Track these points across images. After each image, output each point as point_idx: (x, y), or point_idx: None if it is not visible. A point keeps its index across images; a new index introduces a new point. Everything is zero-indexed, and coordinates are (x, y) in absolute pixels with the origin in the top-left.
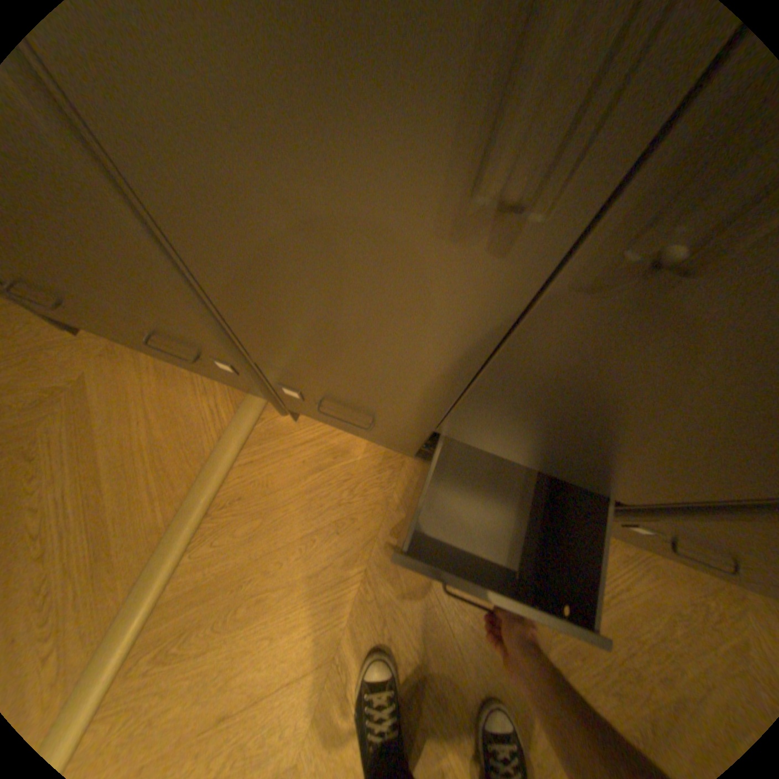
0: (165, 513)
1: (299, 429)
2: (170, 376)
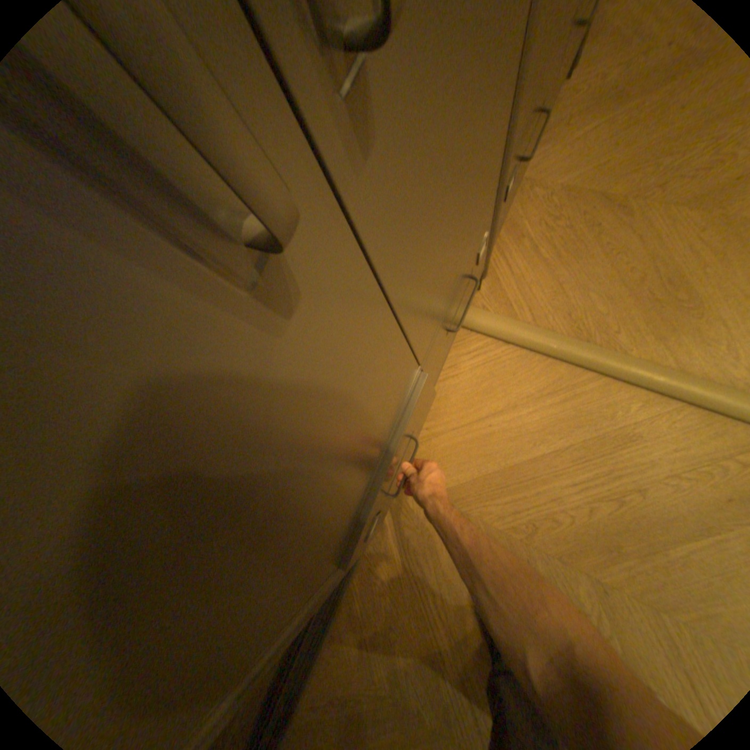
0: (586, 380)
1: (493, 271)
2: (435, 403)
